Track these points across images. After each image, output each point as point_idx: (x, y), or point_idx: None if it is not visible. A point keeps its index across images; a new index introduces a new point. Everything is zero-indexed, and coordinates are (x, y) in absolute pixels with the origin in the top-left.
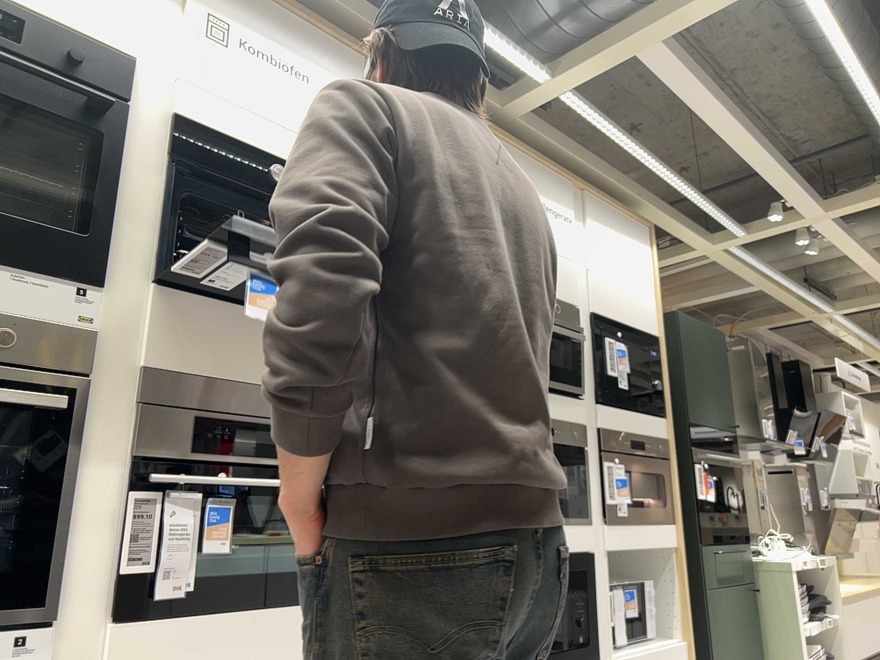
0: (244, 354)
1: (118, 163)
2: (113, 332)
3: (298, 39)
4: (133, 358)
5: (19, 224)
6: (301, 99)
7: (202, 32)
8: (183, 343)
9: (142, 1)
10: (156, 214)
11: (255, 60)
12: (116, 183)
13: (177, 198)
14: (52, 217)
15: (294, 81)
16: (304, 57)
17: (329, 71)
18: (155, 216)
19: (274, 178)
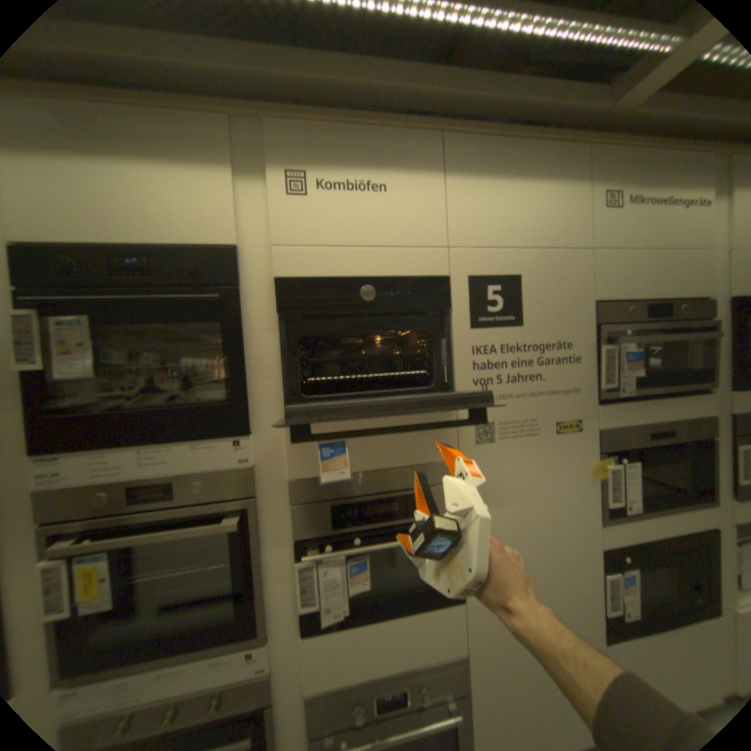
0: (360, 451)
1: (242, 338)
2: (265, 460)
3: (368, 150)
4: (282, 474)
5: (187, 410)
6: (379, 212)
7: (281, 193)
8: (313, 456)
9: (228, 191)
10: (275, 367)
11: (331, 195)
12: (243, 354)
13: (287, 351)
14: (220, 384)
15: (371, 196)
16: (377, 166)
17: (404, 168)
18: (277, 367)
19: (364, 299)
